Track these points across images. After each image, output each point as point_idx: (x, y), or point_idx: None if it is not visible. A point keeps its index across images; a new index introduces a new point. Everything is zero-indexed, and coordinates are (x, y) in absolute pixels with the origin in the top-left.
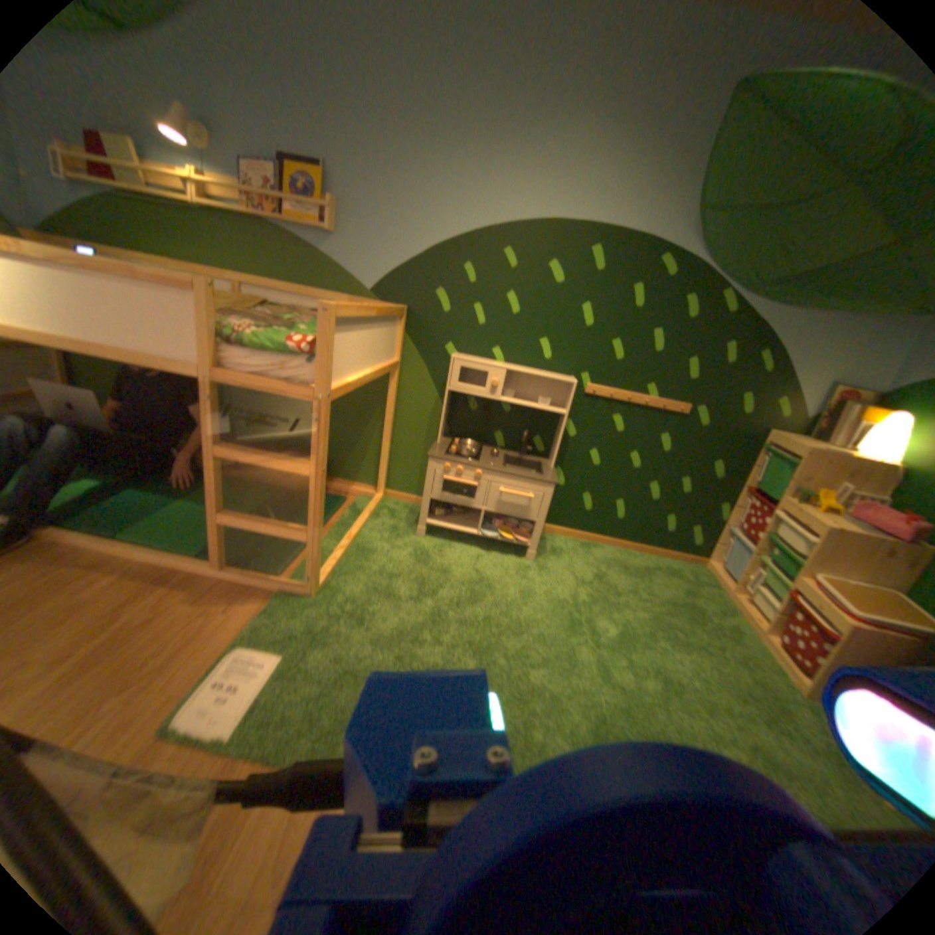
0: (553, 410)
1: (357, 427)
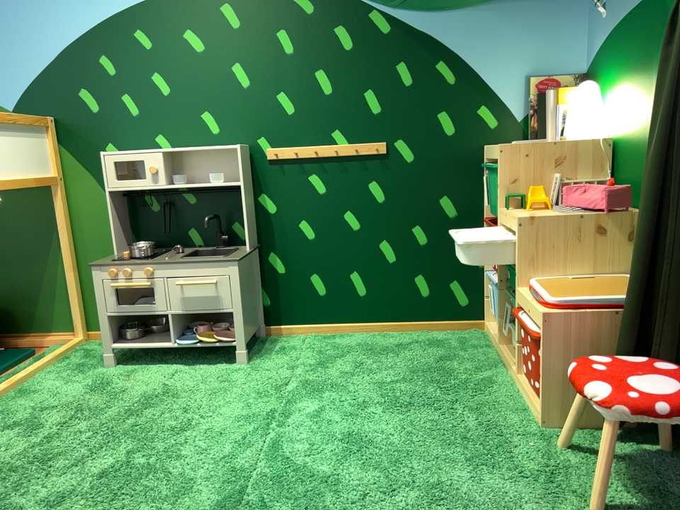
0: (229, 184)
1: (40, 266)
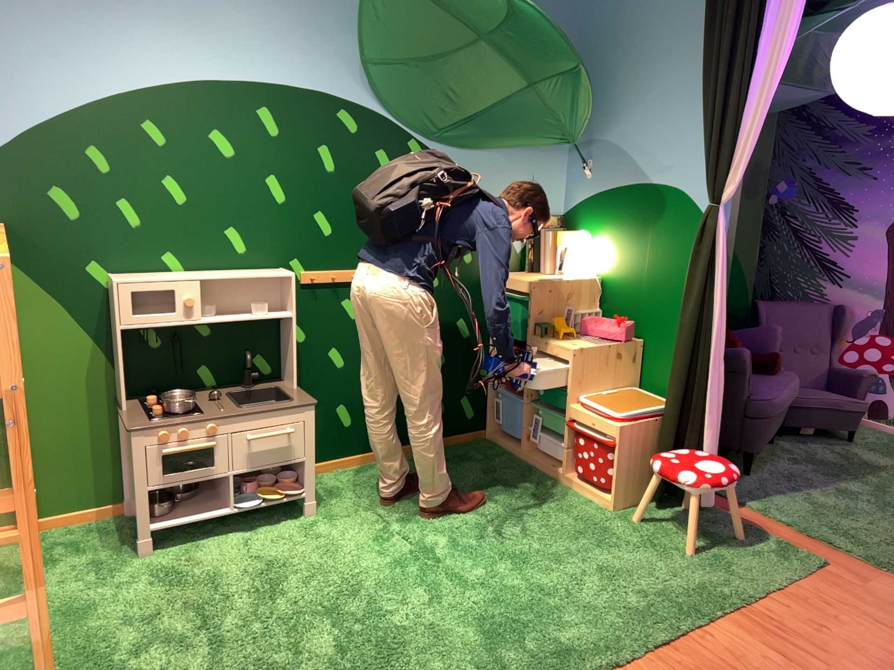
0: (283, 316)
1: None
